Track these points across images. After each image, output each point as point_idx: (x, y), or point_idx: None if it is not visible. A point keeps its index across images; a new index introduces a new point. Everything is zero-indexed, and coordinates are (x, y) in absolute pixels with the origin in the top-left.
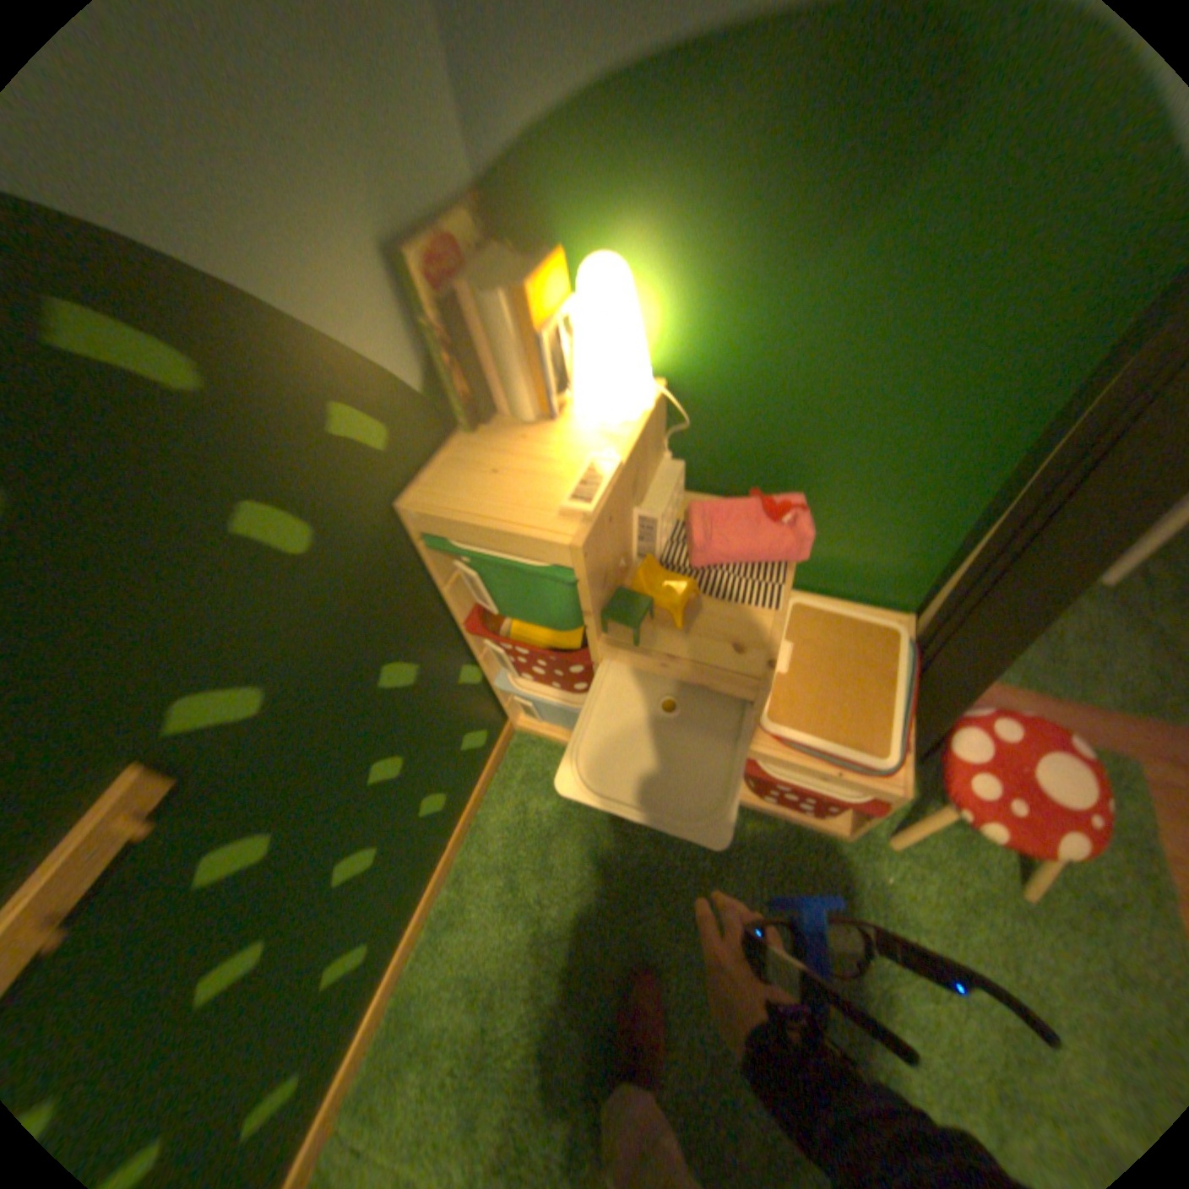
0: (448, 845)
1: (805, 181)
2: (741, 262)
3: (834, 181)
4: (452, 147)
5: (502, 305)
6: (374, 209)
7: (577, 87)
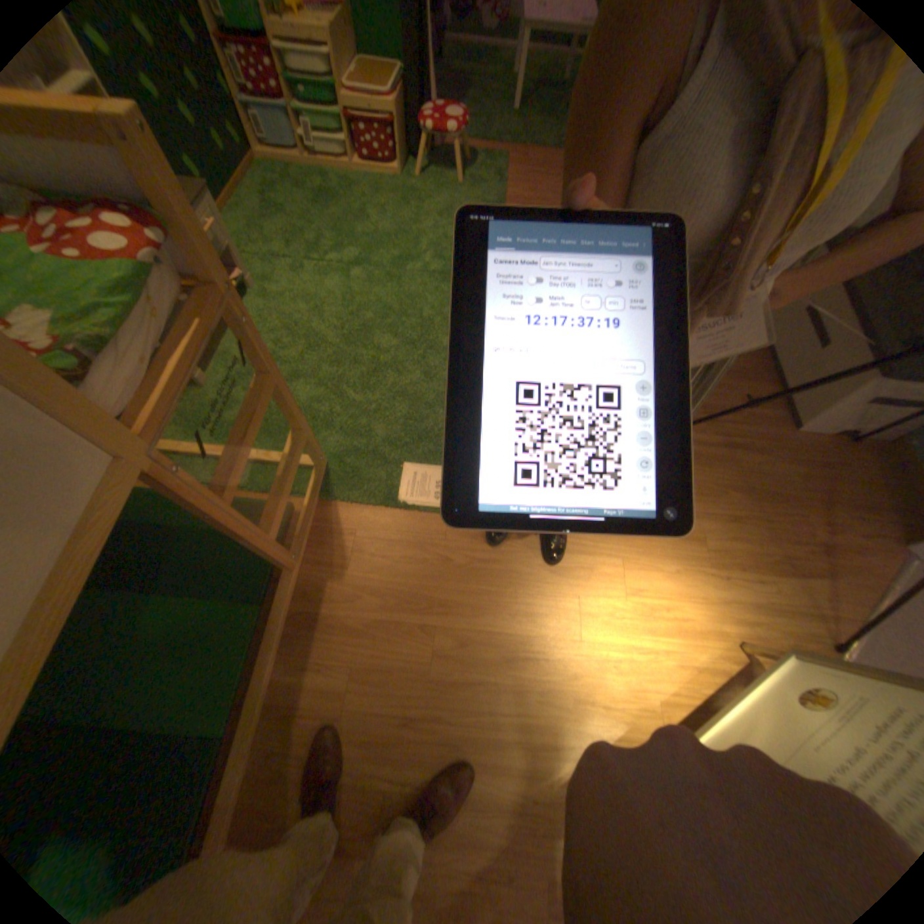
0: (228, 179)
1: None
2: None
3: None
4: None
5: None
6: None
7: None
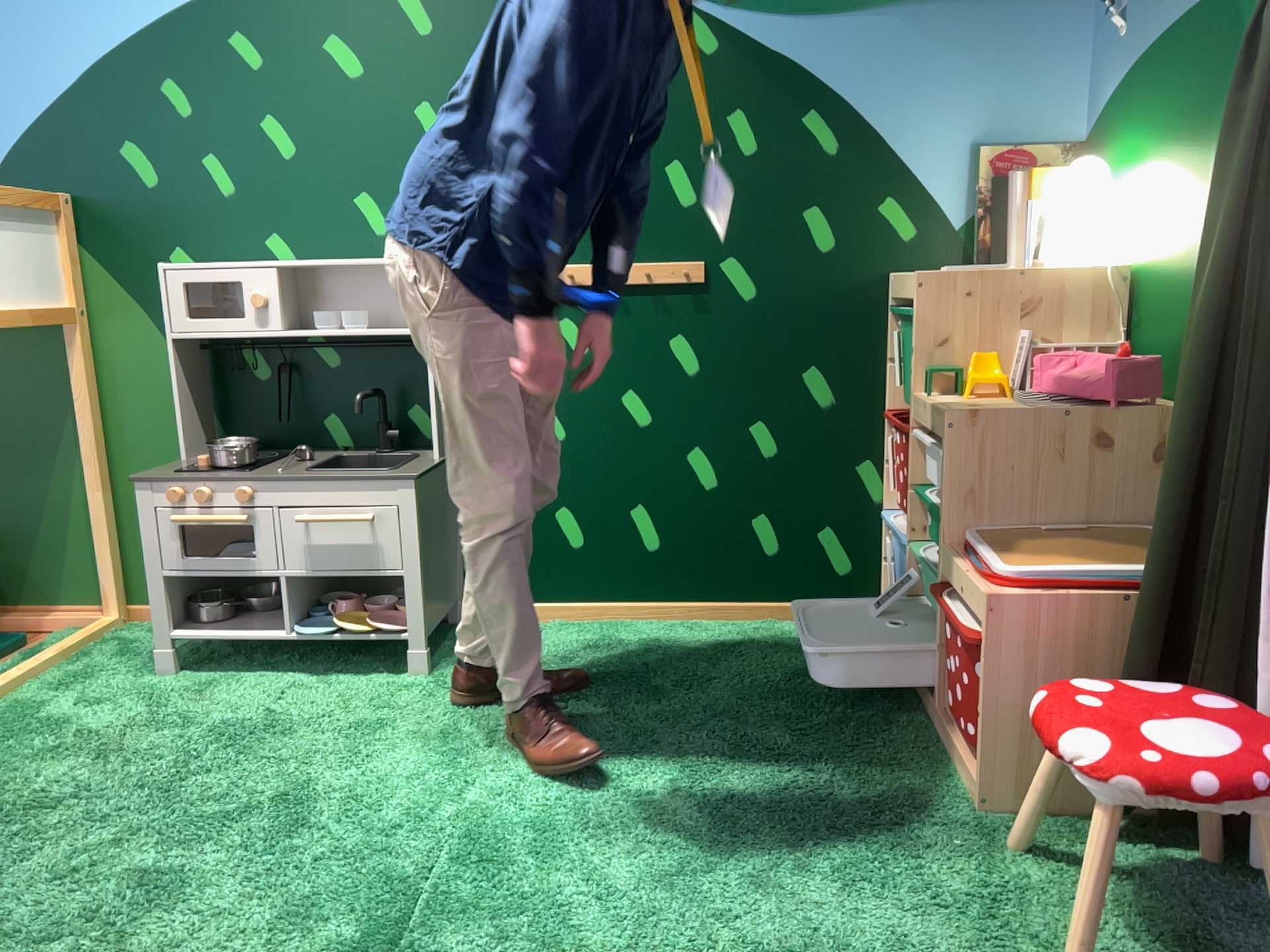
0: (745, 601)
1: (1192, 98)
2: (1169, 160)
3: (1202, 94)
4: (1063, 117)
5: (1015, 183)
6: (971, 127)
7: (1121, 77)
